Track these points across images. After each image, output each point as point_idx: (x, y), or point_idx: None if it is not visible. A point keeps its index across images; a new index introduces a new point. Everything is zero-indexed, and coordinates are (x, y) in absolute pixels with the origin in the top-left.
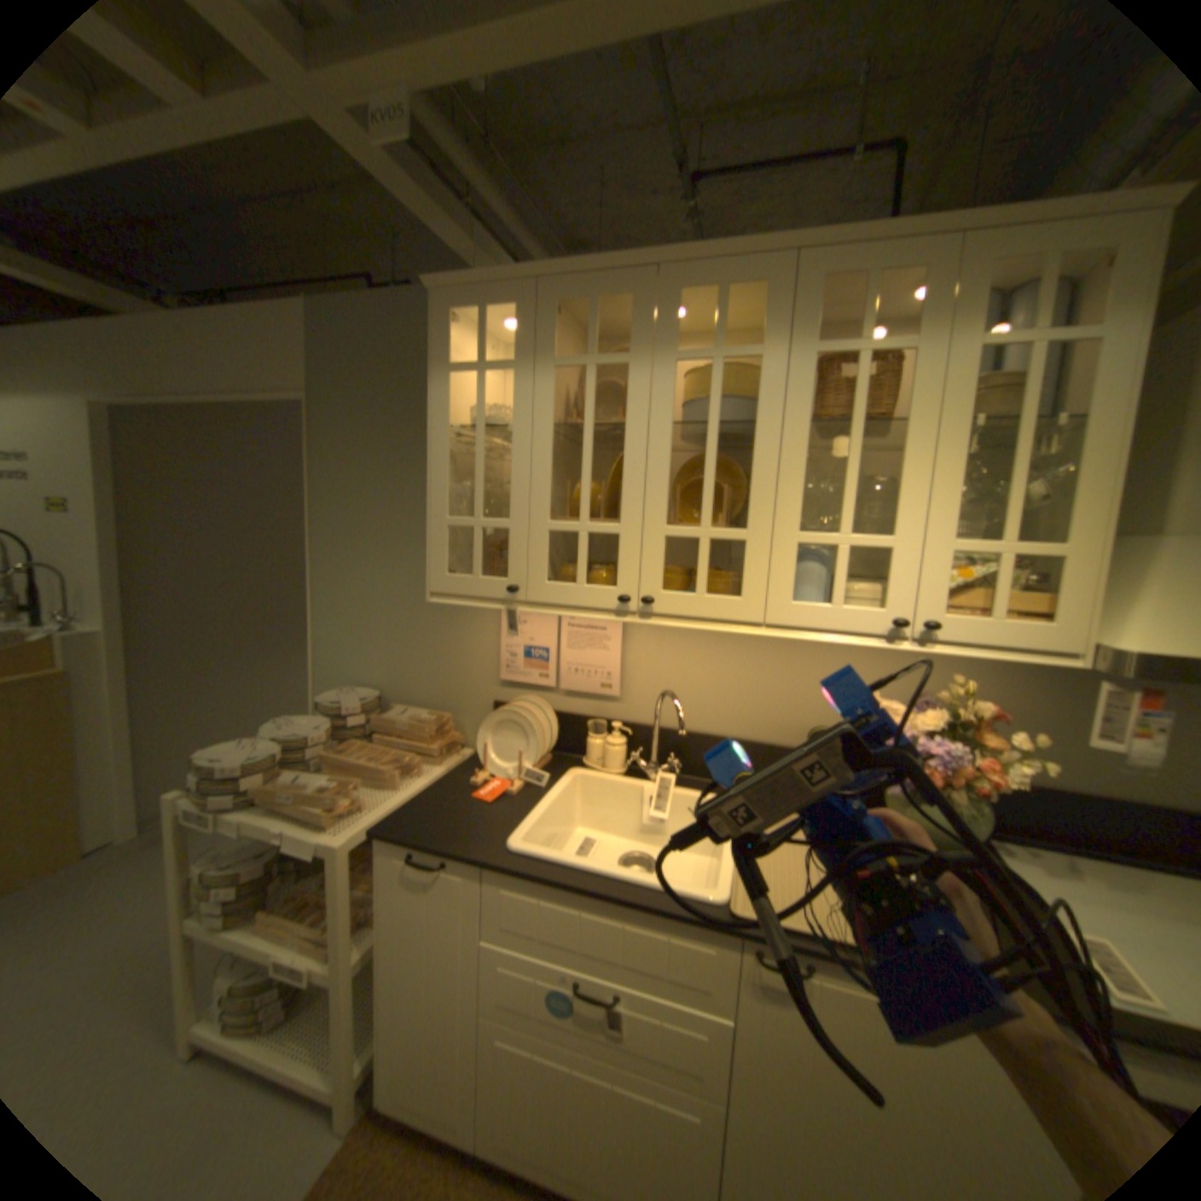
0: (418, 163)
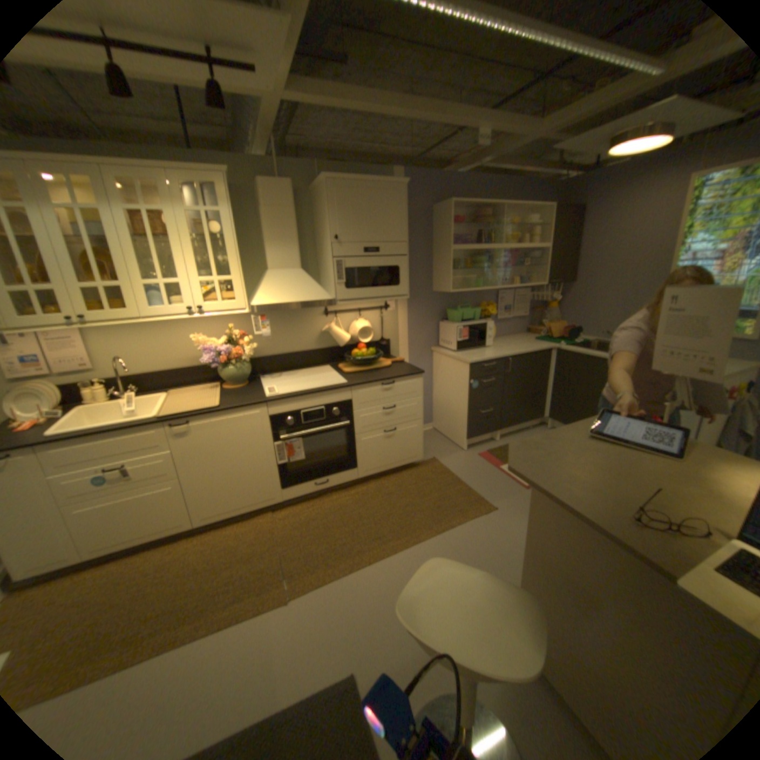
0: None
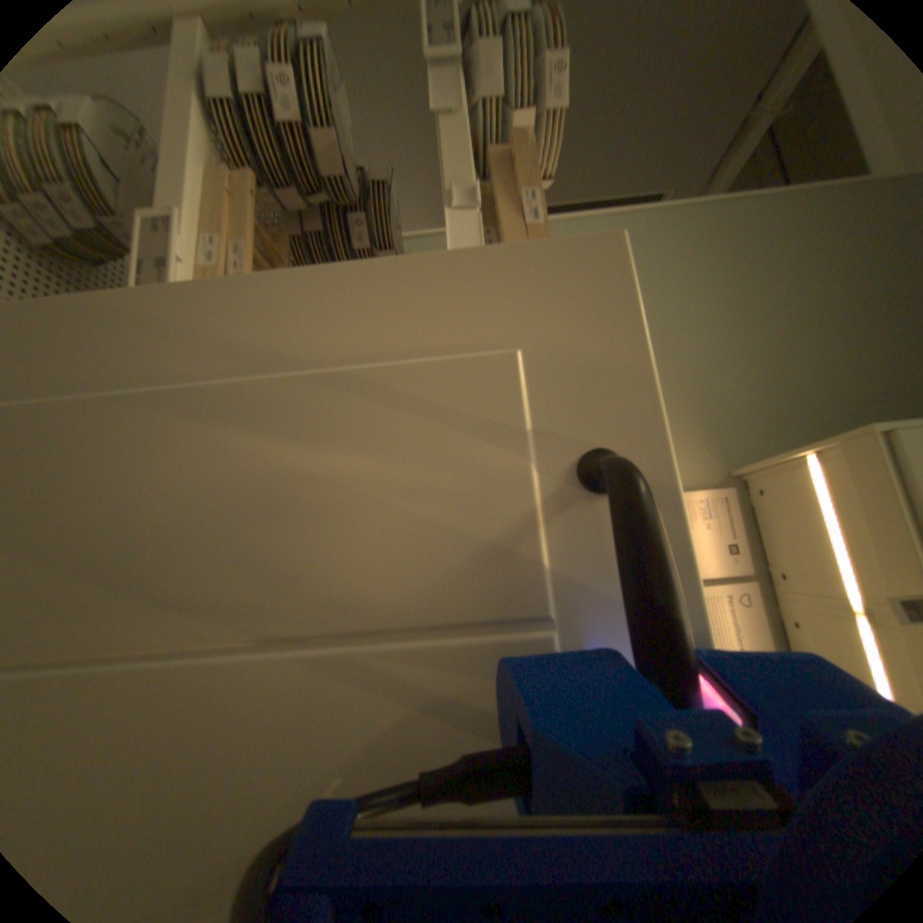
0: None
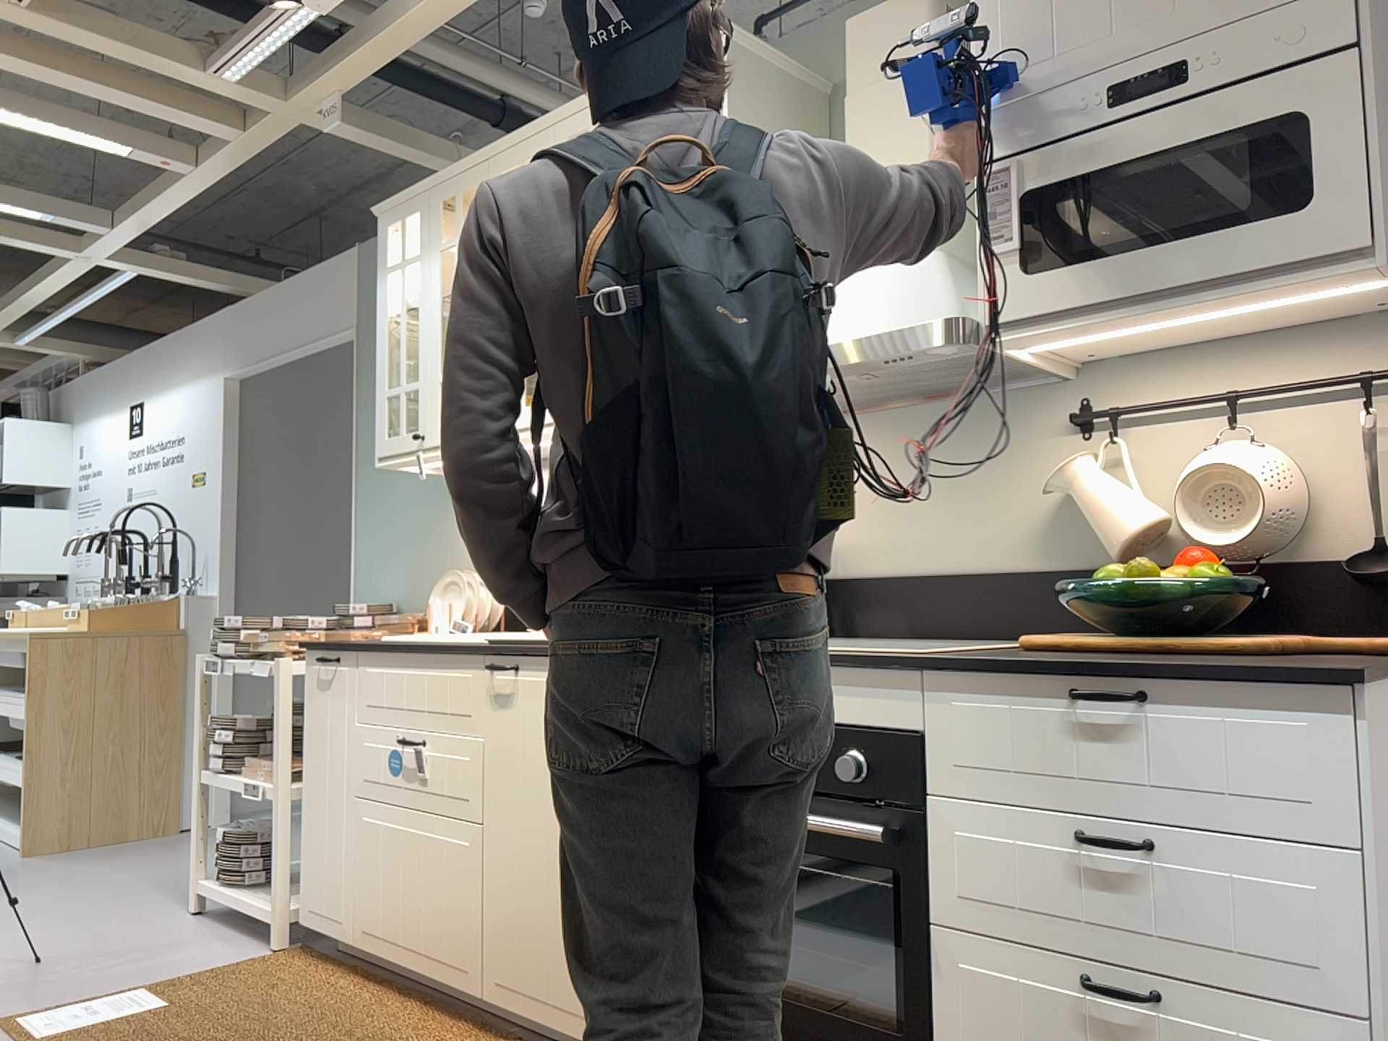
0: (394, 125)
